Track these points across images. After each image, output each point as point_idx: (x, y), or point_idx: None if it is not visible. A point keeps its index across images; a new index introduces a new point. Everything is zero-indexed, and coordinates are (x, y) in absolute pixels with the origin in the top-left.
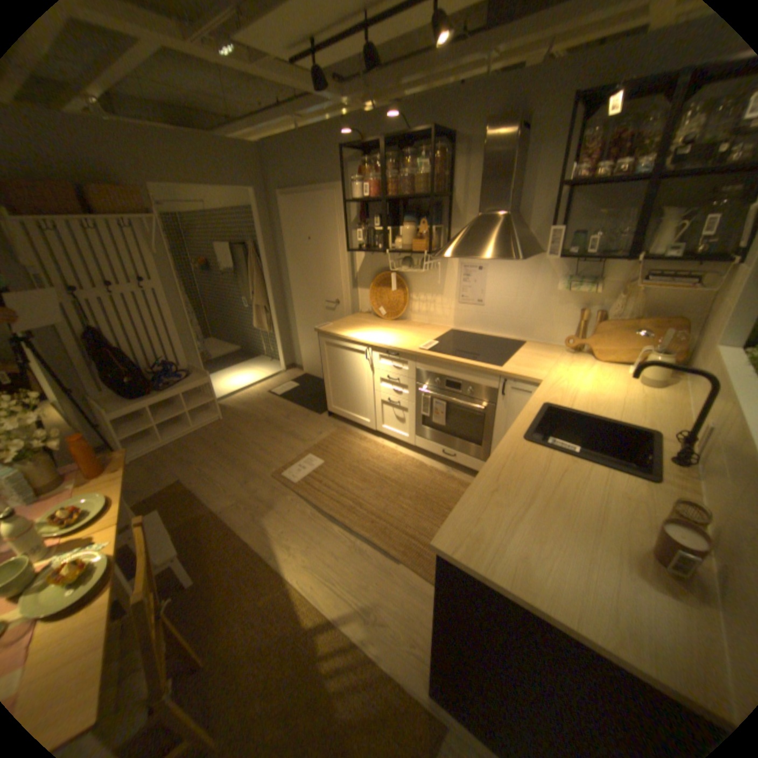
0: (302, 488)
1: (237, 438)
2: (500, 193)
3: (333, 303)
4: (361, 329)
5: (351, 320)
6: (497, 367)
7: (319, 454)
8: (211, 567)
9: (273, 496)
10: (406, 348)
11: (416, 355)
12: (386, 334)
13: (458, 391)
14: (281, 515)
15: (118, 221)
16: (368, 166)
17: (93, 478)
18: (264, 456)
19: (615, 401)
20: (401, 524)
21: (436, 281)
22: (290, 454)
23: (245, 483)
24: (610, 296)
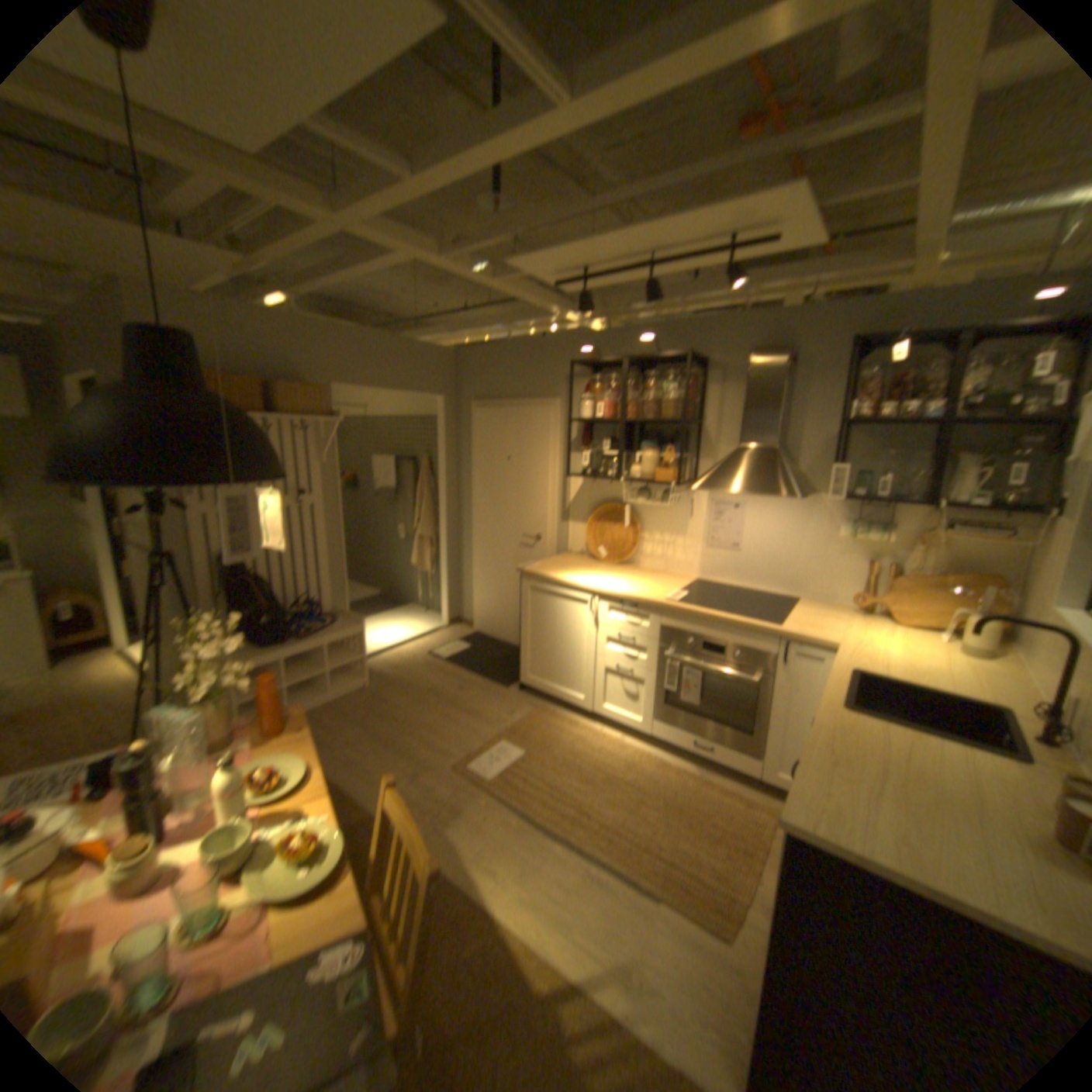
0: (498, 791)
1: (392, 717)
2: (761, 425)
3: (531, 540)
4: (578, 573)
5: (560, 562)
6: (774, 627)
7: (514, 743)
8: None
9: (458, 801)
10: (648, 599)
11: (662, 609)
12: (615, 581)
13: (719, 658)
14: (474, 829)
15: (290, 424)
16: (597, 386)
17: (272, 741)
18: (435, 743)
19: (938, 673)
20: (651, 848)
21: (677, 520)
22: (473, 742)
23: (413, 781)
24: (903, 548)
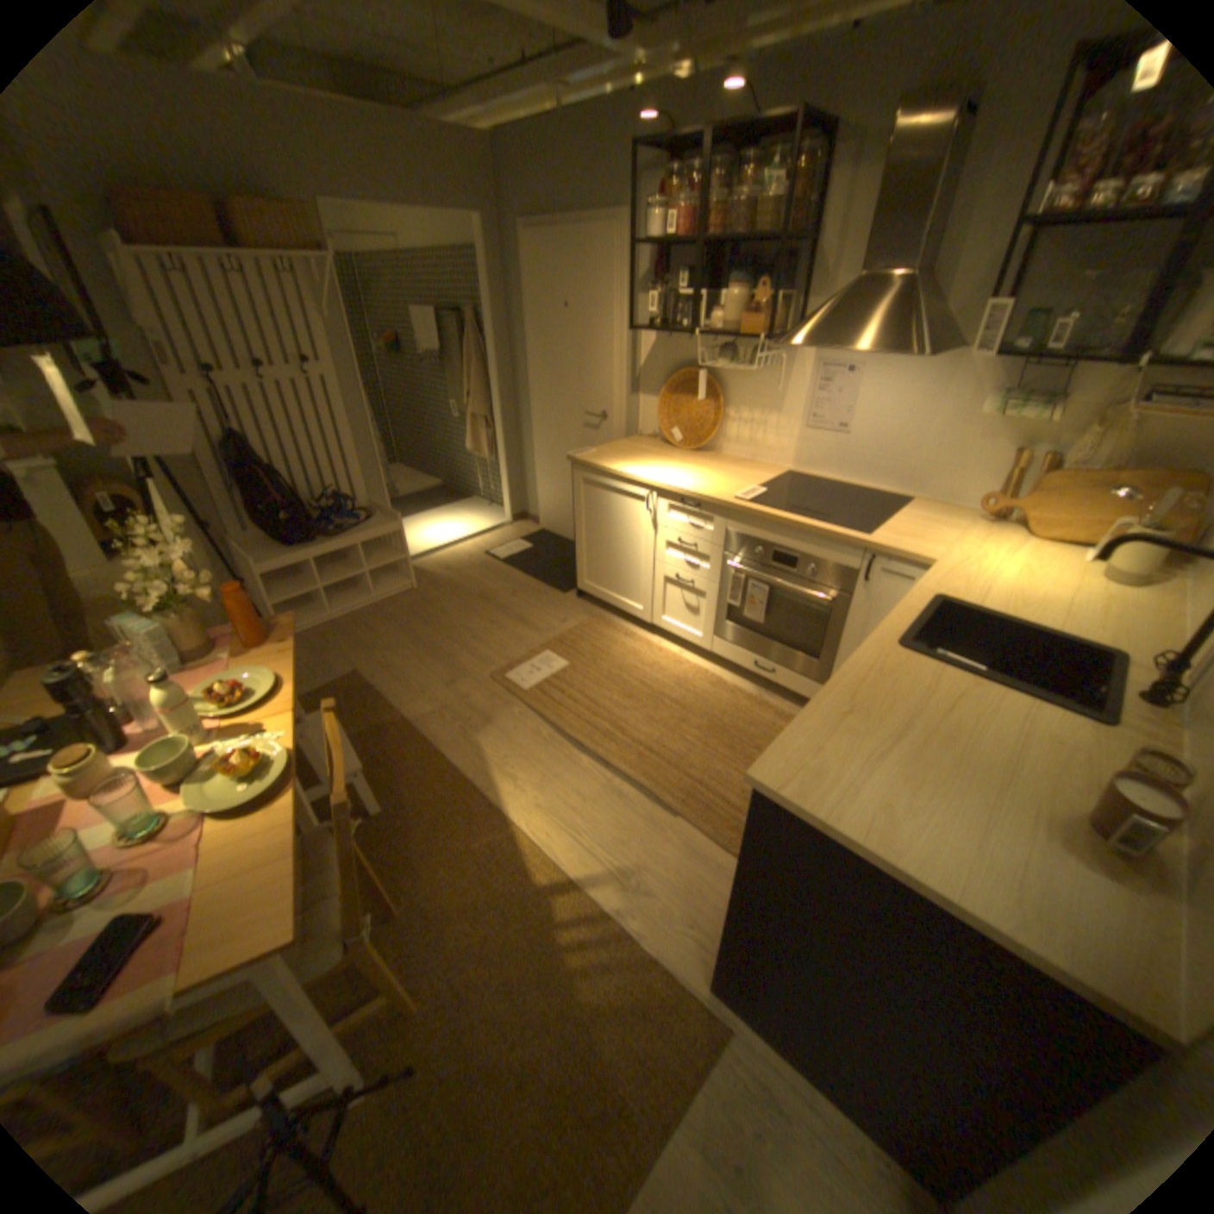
0: (535, 698)
1: (439, 618)
2: (904, 236)
3: (597, 417)
4: (641, 462)
5: (625, 447)
6: (861, 536)
7: (561, 651)
8: (405, 792)
9: (493, 706)
10: (714, 496)
11: (729, 508)
12: (682, 472)
13: (792, 570)
14: (504, 733)
15: (273, 262)
16: (677, 181)
17: (254, 648)
18: (479, 647)
19: (1055, 602)
20: (683, 764)
21: (773, 388)
22: (519, 648)
23: (451, 684)
24: (1074, 428)
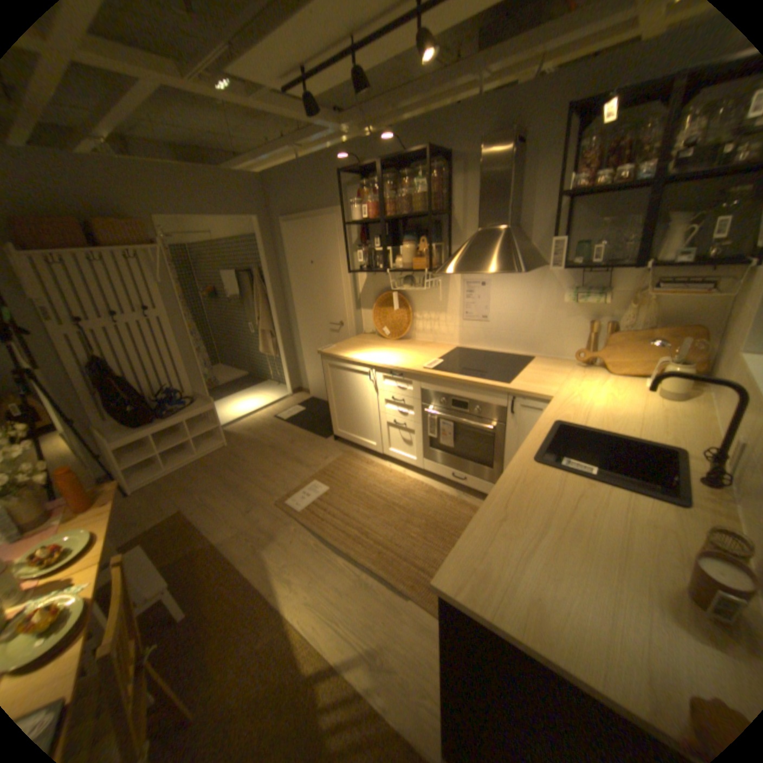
0: (305, 517)
1: (241, 465)
2: (499, 207)
3: (337, 325)
4: (364, 350)
5: (354, 341)
6: (504, 384)
7: (324, 480)
8: (208, 605)
9: (275, 526)
10: (410, 368)
11: (420, 374)
12: (390, 354)
13: (466, 410)
14: (283, 547)
15: (123, 252)
16: (367, 189)
17: (83, 512)
18: (267, 483)
19: (632, 417)
20: (410, 555)
21: (439, 299)
22: (295, 480)
23: (247, 513)
24: (620, 306)
